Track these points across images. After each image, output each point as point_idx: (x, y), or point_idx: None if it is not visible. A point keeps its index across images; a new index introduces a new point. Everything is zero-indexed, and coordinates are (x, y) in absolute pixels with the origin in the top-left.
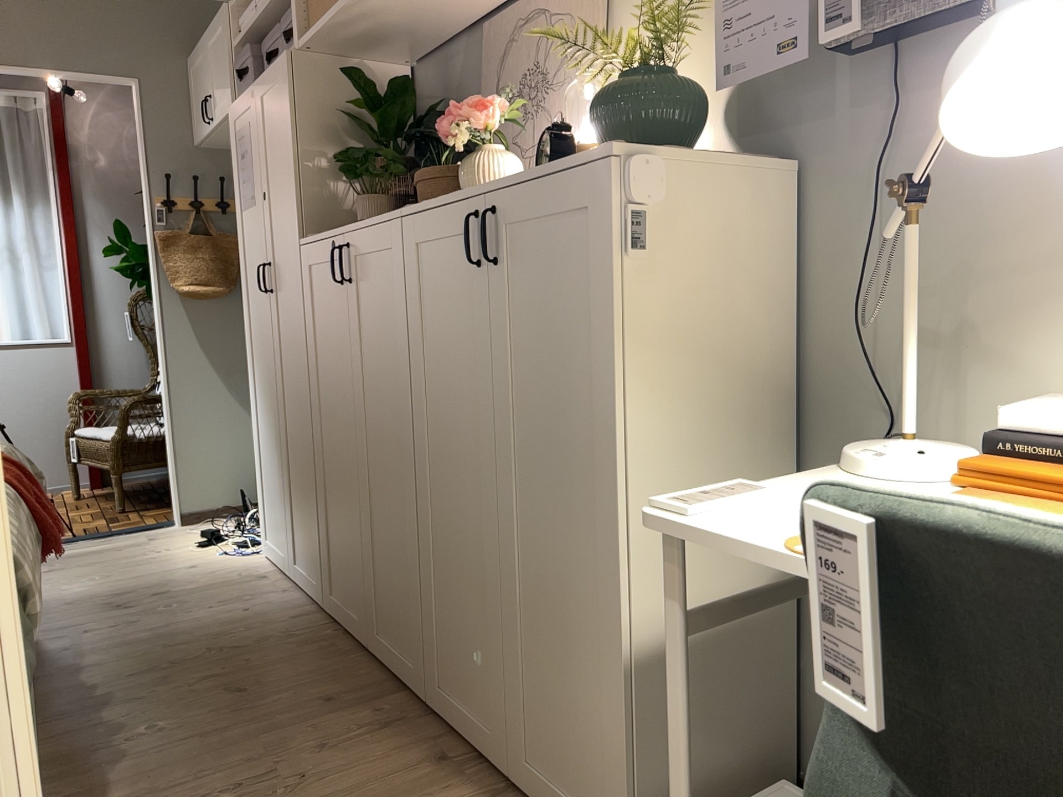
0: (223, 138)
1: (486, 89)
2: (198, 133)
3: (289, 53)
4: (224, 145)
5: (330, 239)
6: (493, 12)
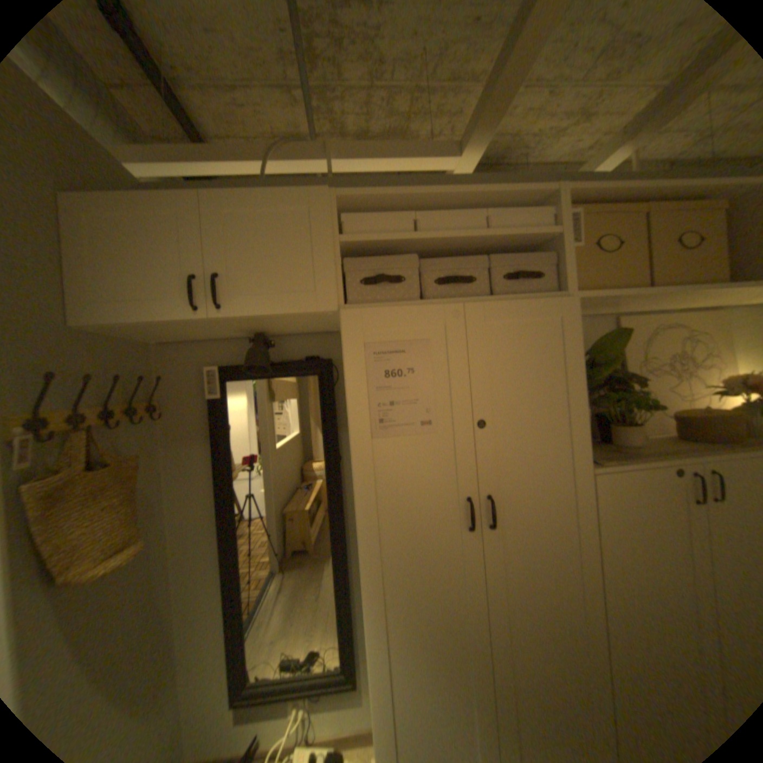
0: (166, 327)
1: (634, 357)
2: (115, 311)
3: (574, 300)
4: (127, 331)
5: (678, 468)
6: (636, 315)
